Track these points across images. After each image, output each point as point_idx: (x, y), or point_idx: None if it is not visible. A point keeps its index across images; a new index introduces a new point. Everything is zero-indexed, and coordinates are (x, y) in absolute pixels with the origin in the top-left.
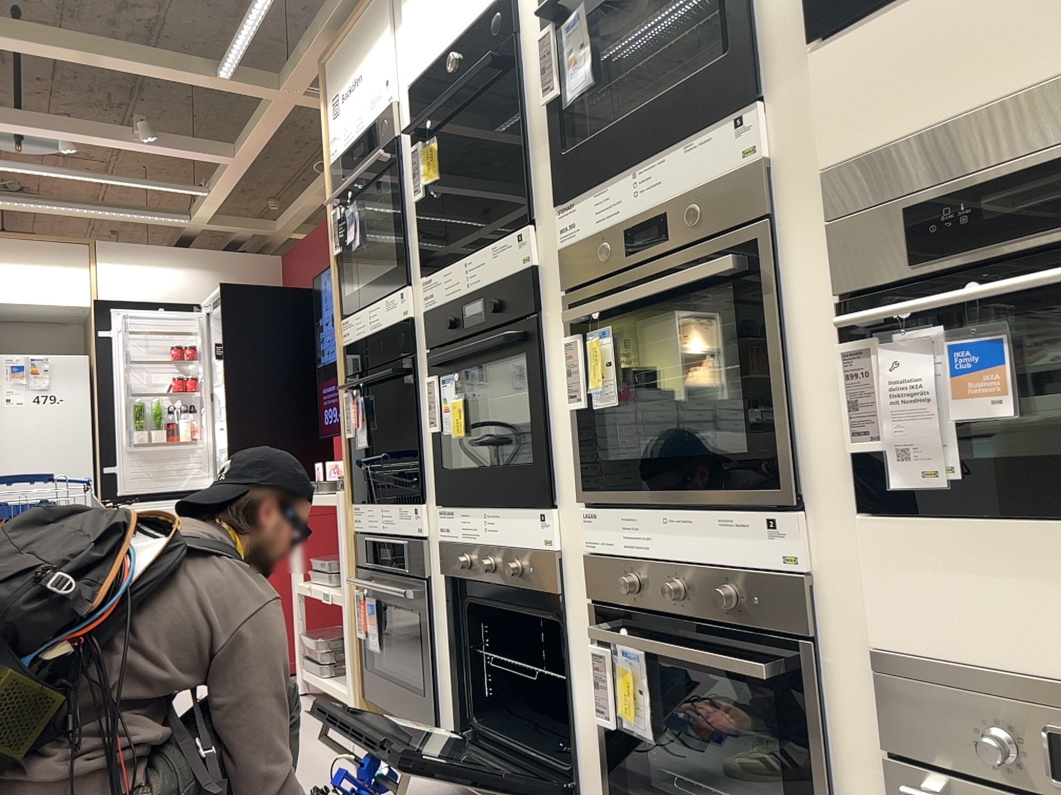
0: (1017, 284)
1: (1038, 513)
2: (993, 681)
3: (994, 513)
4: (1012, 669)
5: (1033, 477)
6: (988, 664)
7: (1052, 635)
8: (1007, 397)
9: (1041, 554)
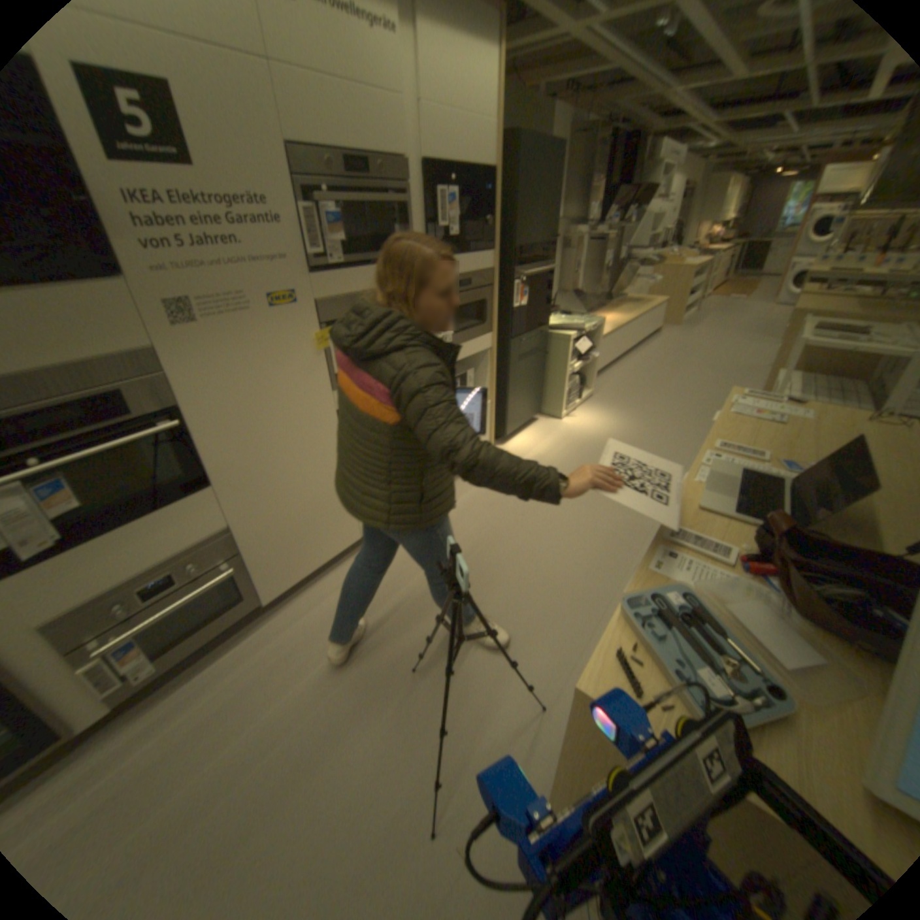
0: (68, 462)
1: (97, 536)
2: (101, 598)
3: (76, 545)
4: (107, 589)
5: (90, 525)
6: (96, 594)
7: (118, 569)
8: (68, 502)
9: (104, 548)
